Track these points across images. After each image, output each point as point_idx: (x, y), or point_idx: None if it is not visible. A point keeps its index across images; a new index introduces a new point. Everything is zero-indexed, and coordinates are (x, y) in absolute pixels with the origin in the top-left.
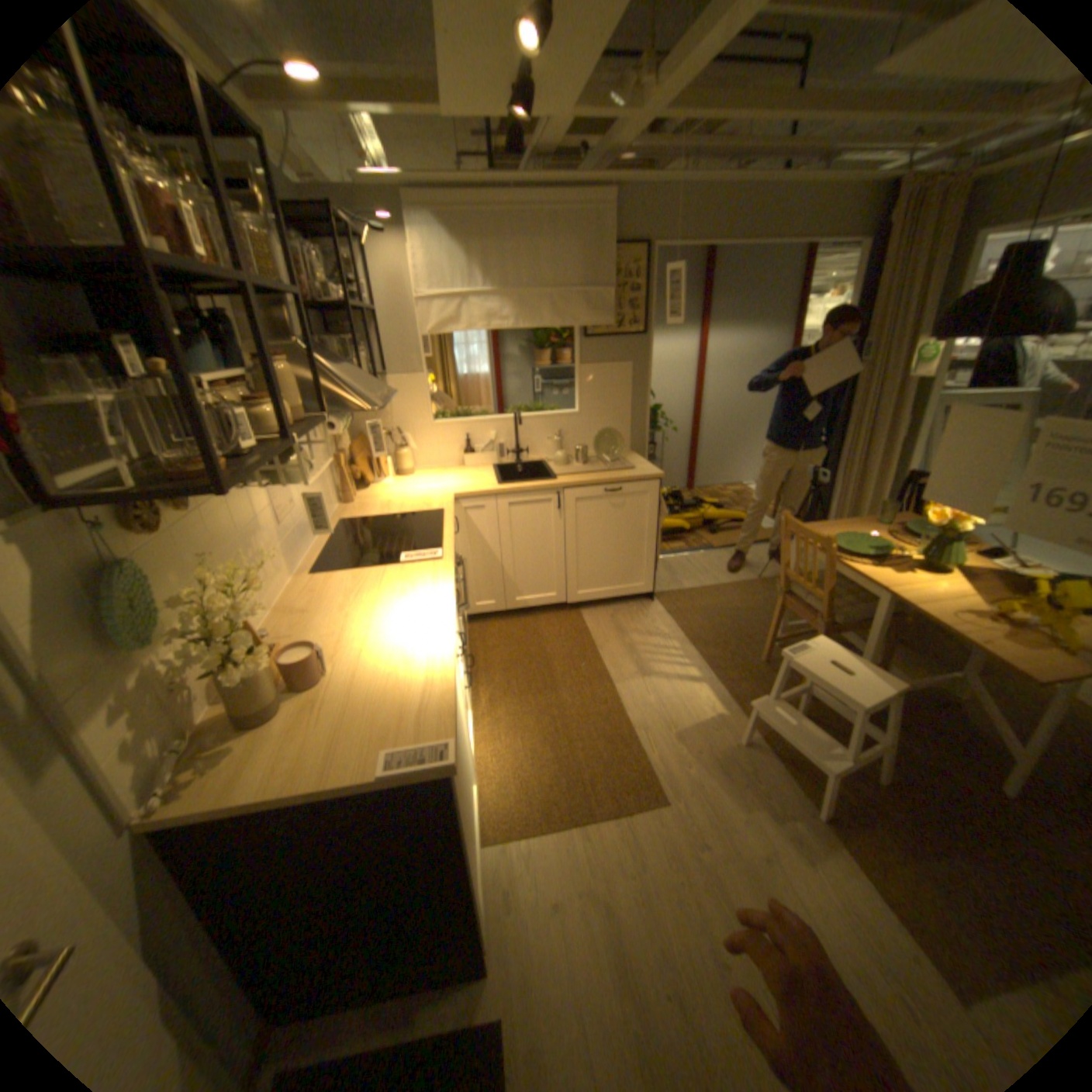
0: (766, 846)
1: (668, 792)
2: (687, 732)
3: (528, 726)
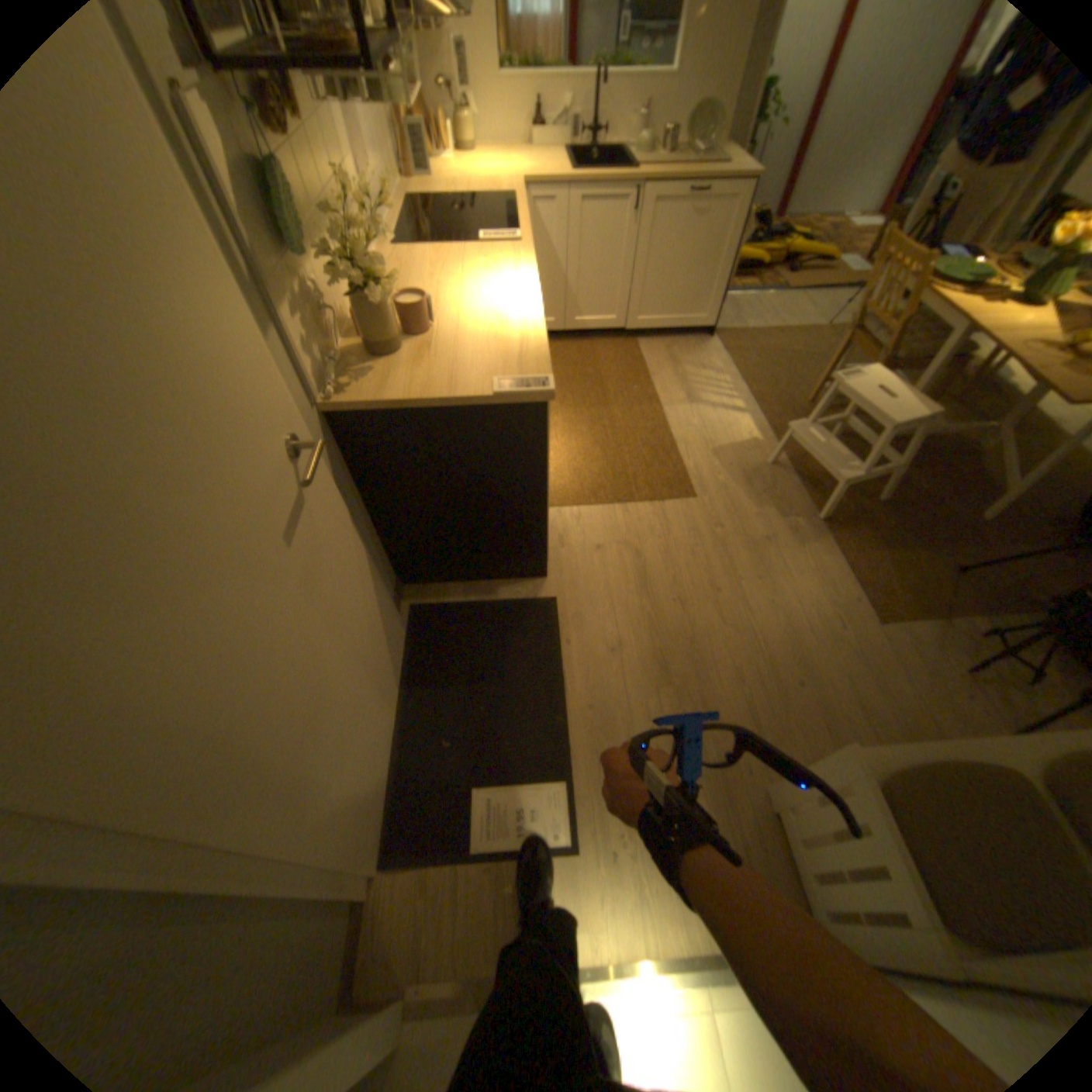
0: (771, 529)
1: (698, 488)
2: (724, 449)
3: (582, 431)
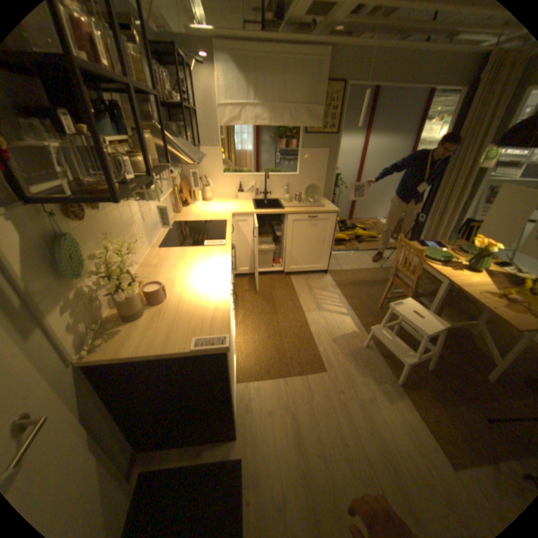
0: (371, 393)
1: (326, 365)
2: (338, 338)
3: (261, 329)
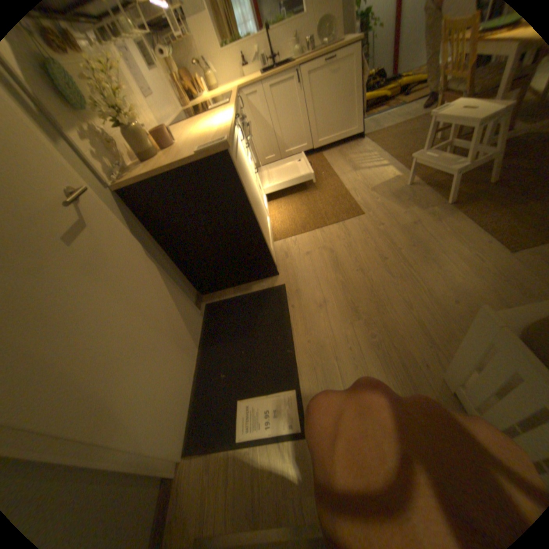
0: (415, 217)
1: (364, 208)
2: (378, 186)
3: (294, 200)
